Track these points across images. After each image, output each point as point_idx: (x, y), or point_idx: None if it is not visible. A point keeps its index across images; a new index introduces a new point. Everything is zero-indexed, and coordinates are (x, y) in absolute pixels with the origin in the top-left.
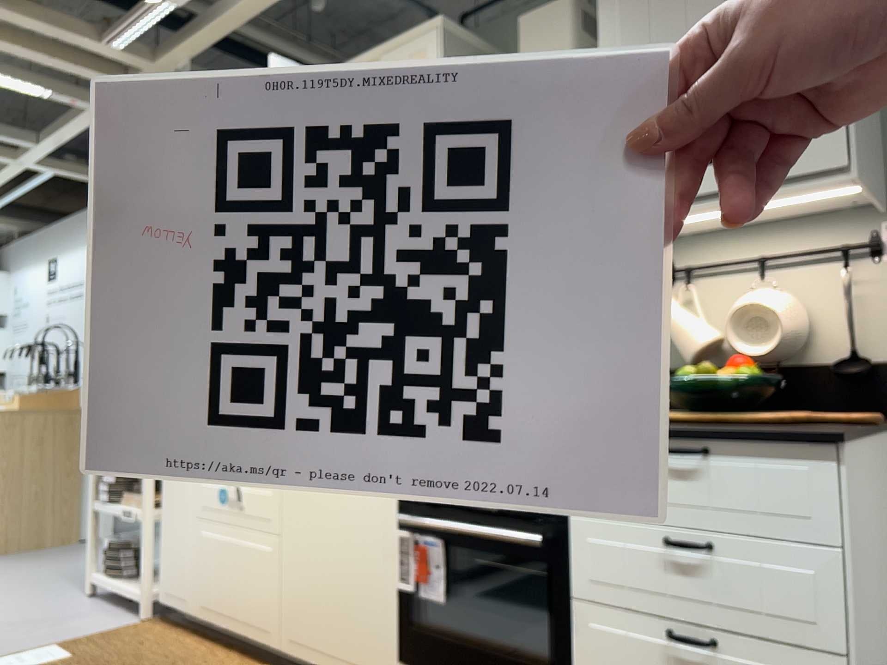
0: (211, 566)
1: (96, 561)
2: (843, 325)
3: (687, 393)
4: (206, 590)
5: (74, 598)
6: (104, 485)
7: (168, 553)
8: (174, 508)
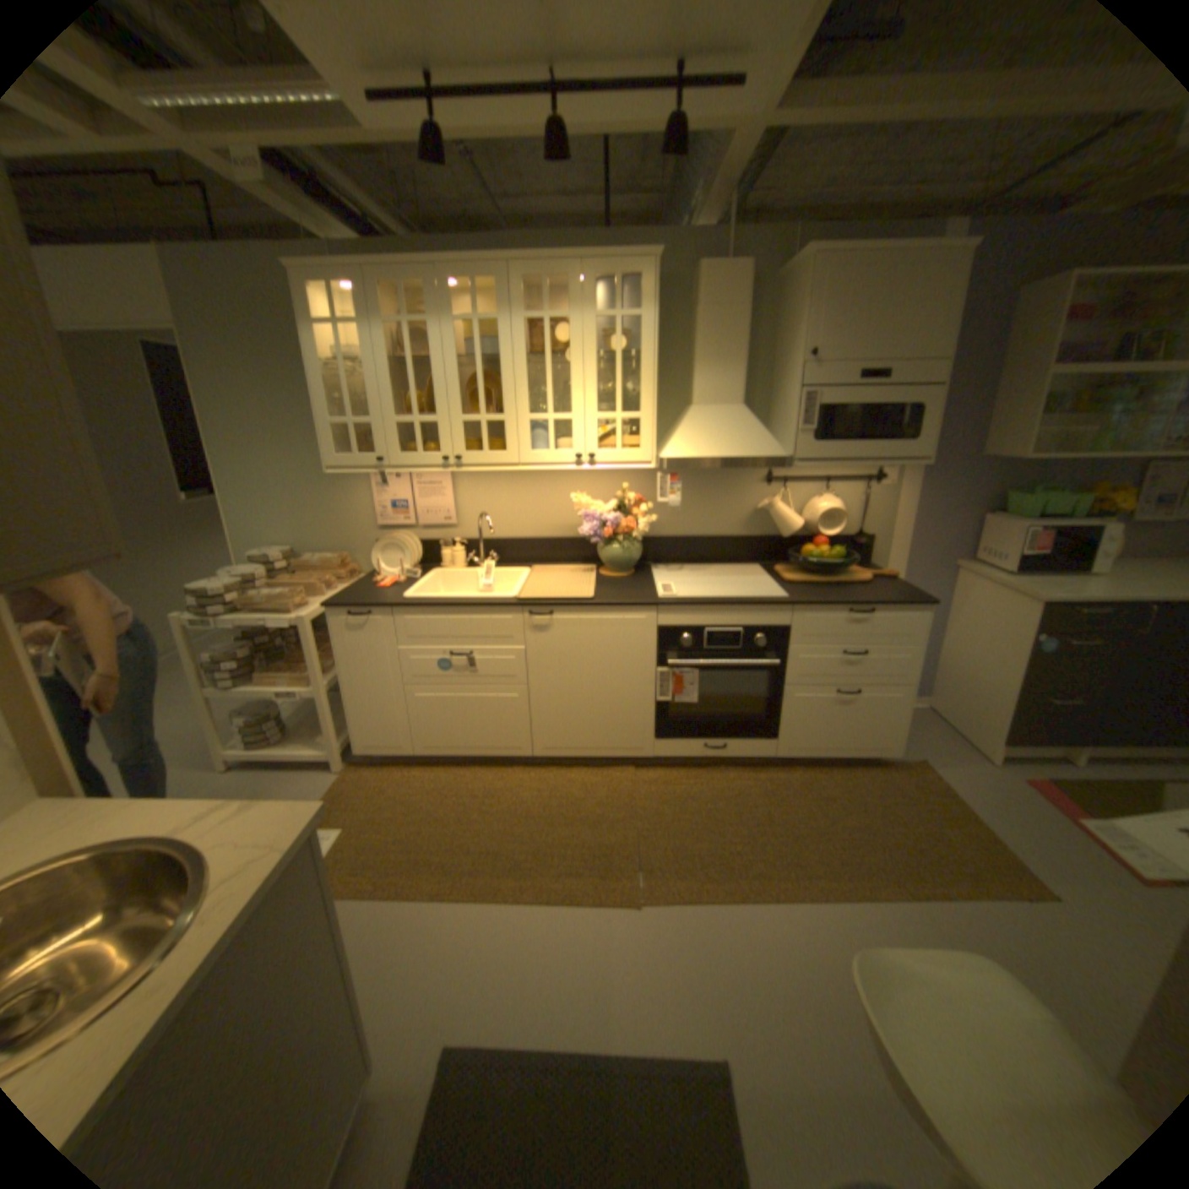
0: (437, 717)
1: (222, 741)
2: (857, 516)
3: (812, 564)
4: (432, 735)
5: (210, 780)
6: (214, 672)
7: (366, 717)
8: (366, 681)
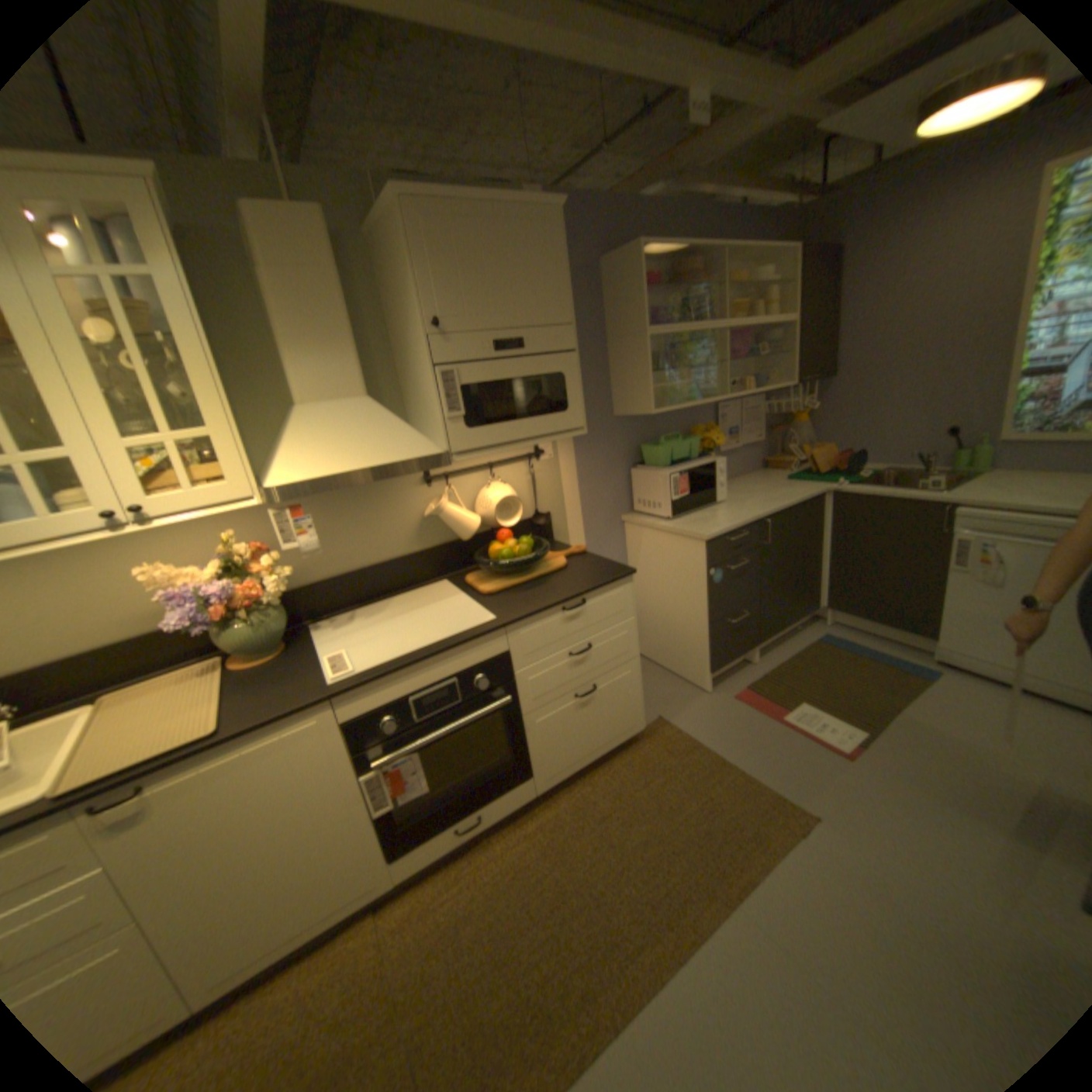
0: None
1: None
2: (528, 497)
3: (504, 564)
4: None
5: None
6: None
7: None
8: None
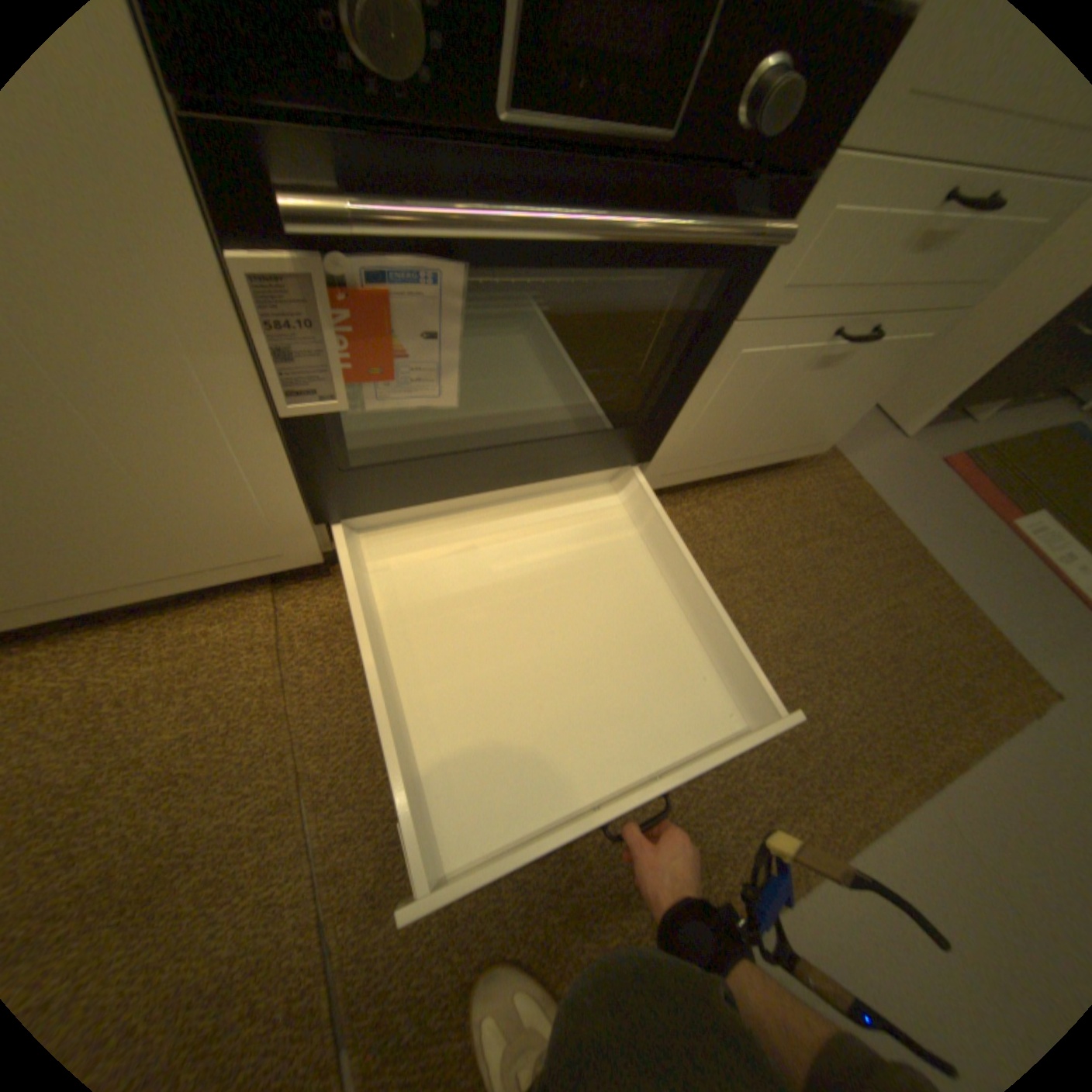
0: None
1: None
2: None
3: None
4: None
5: None
6: None
7: None
8: None
